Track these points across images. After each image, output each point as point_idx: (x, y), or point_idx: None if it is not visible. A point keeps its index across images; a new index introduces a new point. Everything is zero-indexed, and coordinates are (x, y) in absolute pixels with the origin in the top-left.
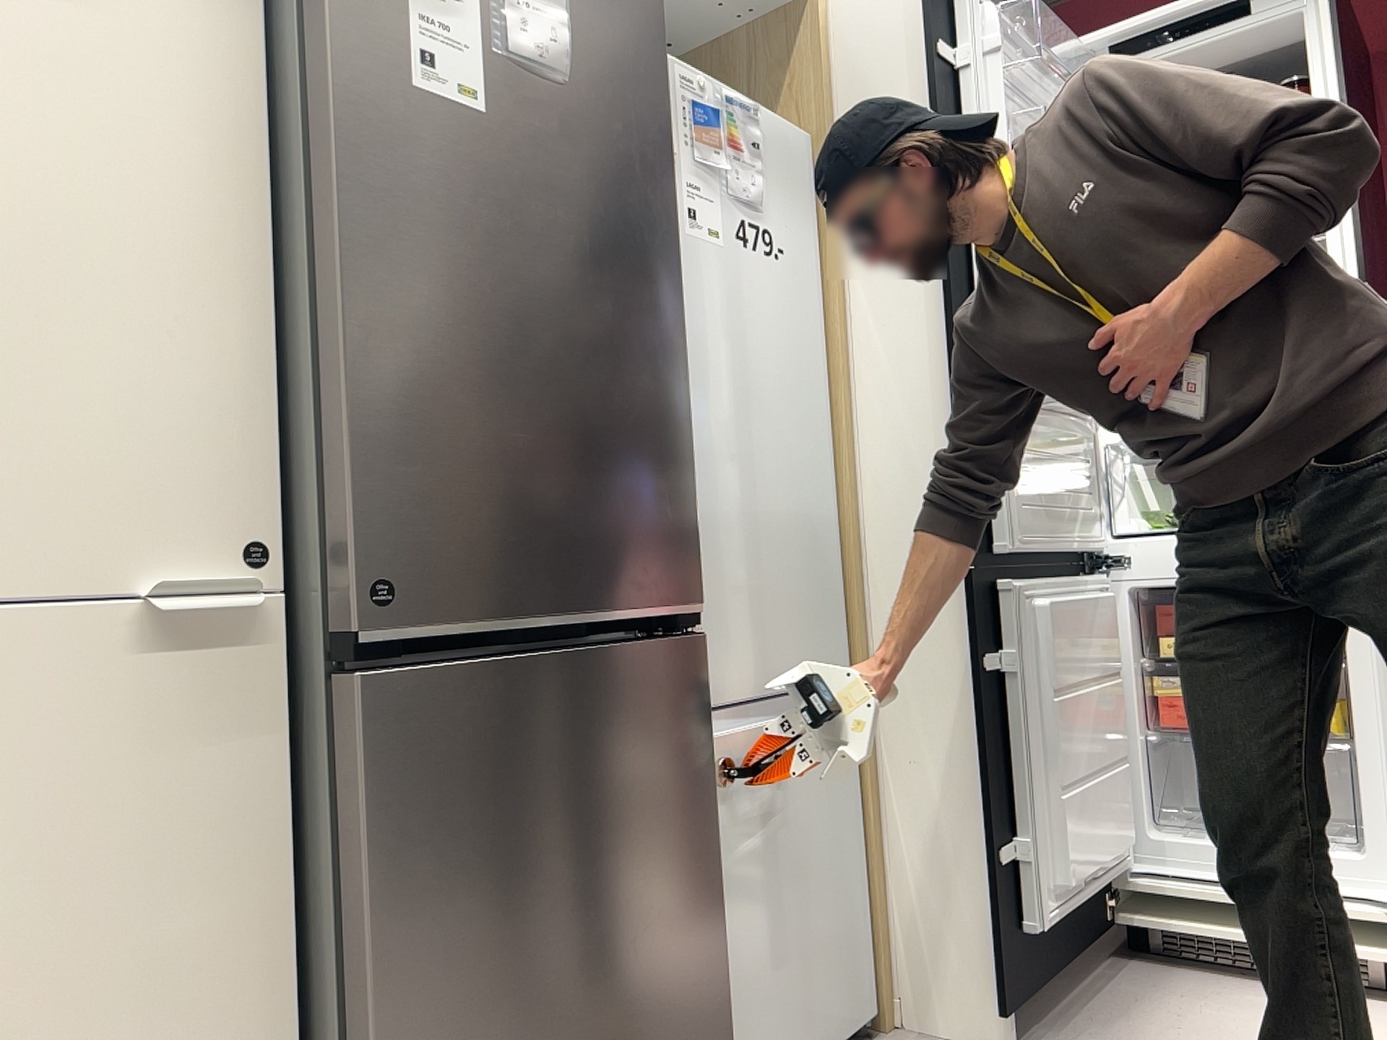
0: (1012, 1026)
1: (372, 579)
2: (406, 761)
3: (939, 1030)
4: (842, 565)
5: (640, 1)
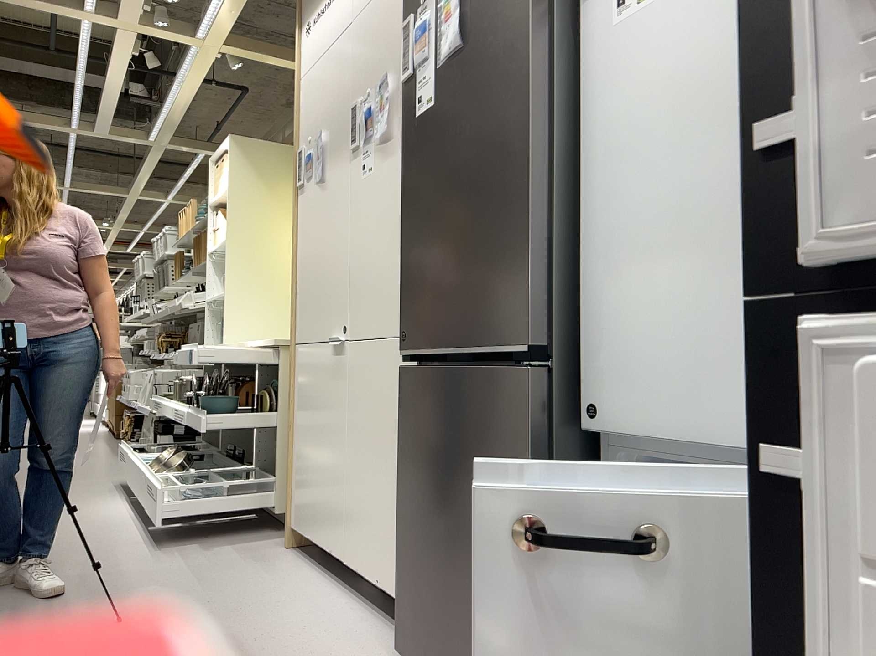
0: None
1: (404, 331)
2: (407, 405)
3: None
4: None
5: None
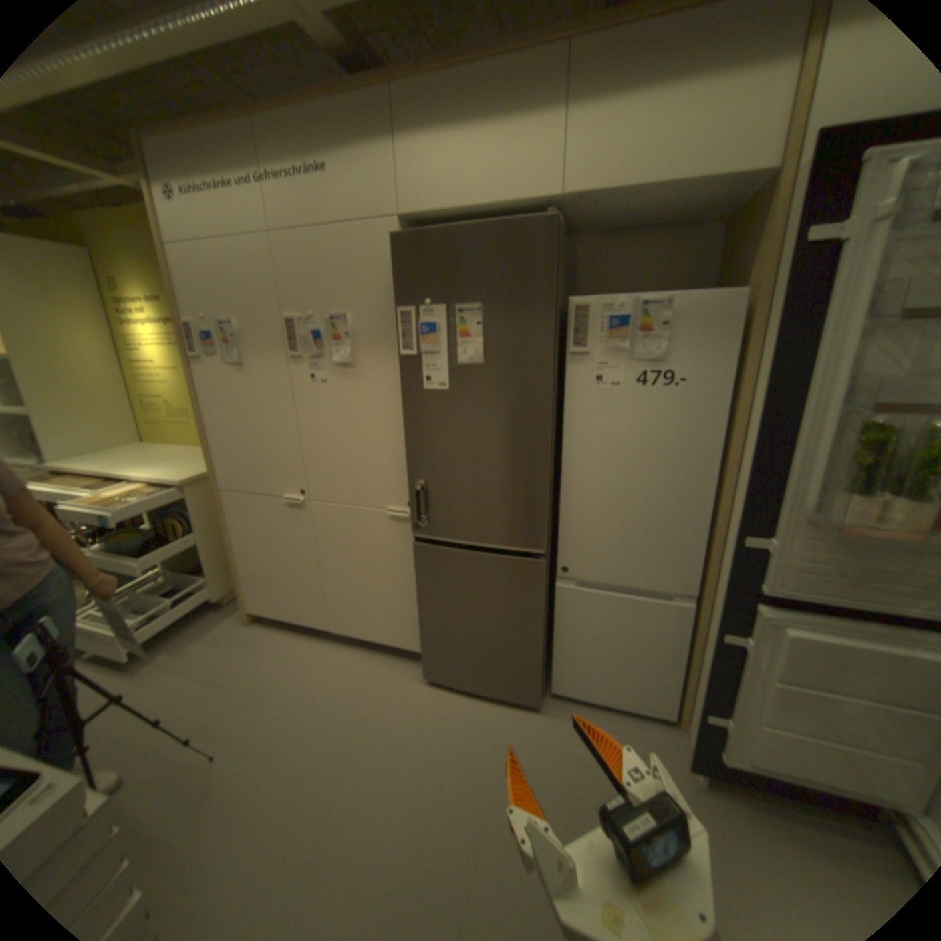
0: (705, 780)
1: (417, 521)
2: (426, 563)
3: (693, 751)
4: (712, 543)
5: (536, 305)
